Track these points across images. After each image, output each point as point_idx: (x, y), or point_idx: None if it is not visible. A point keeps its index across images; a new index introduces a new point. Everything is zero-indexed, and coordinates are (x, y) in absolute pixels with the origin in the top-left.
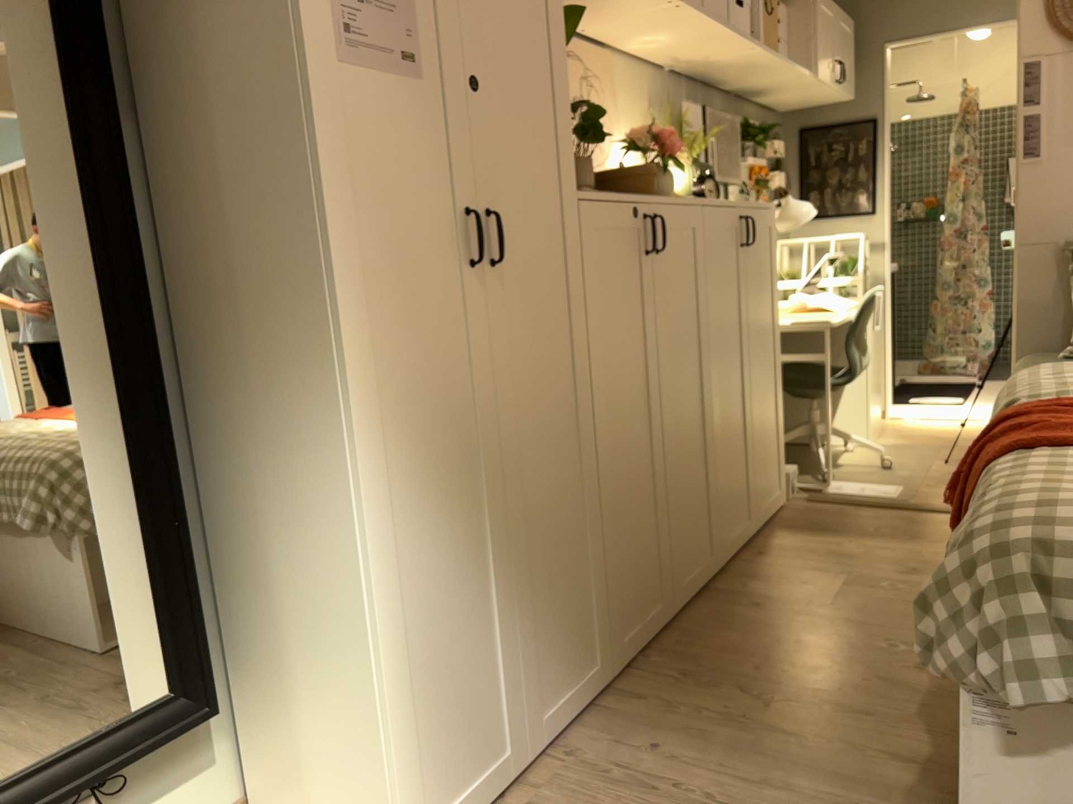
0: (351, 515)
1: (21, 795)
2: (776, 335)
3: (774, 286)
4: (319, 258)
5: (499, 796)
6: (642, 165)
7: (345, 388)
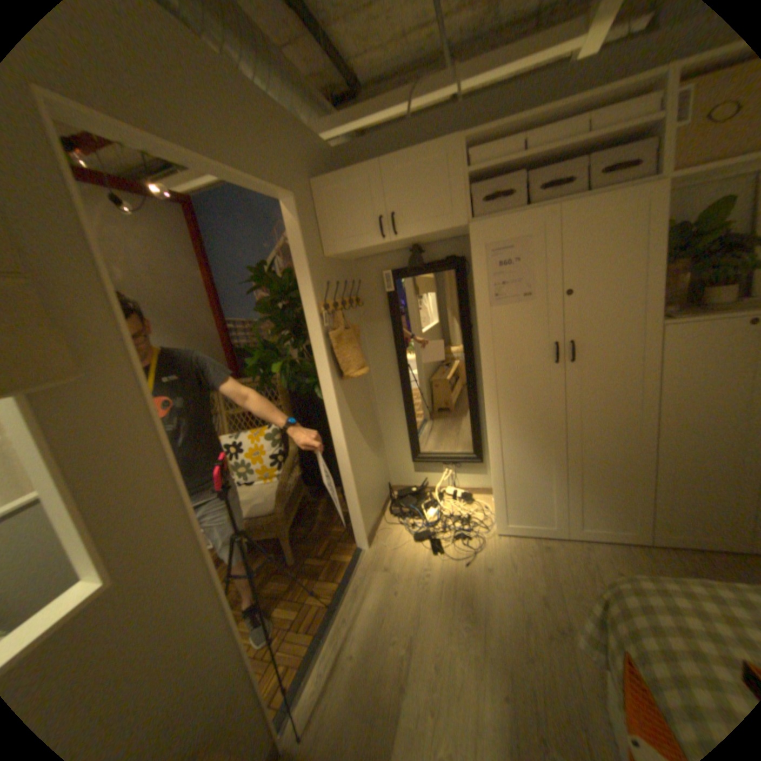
0: (488, 434)
1: (440, 458)
2: None
3: None
4: (482, 366)
5: (553, 540)
6: None
7: (489, 401)
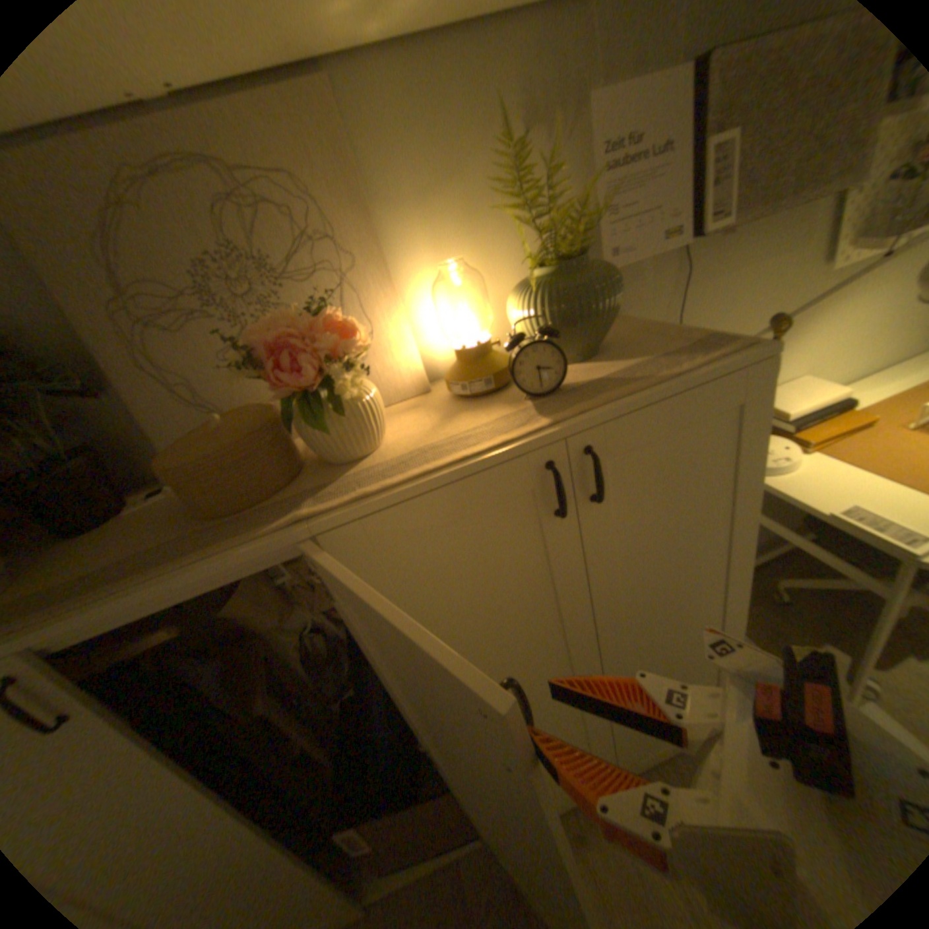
0: None
1: None
2: (747, 572)
3: (755, 504)
4: None
5: None
6: (260, 419)
7: None
